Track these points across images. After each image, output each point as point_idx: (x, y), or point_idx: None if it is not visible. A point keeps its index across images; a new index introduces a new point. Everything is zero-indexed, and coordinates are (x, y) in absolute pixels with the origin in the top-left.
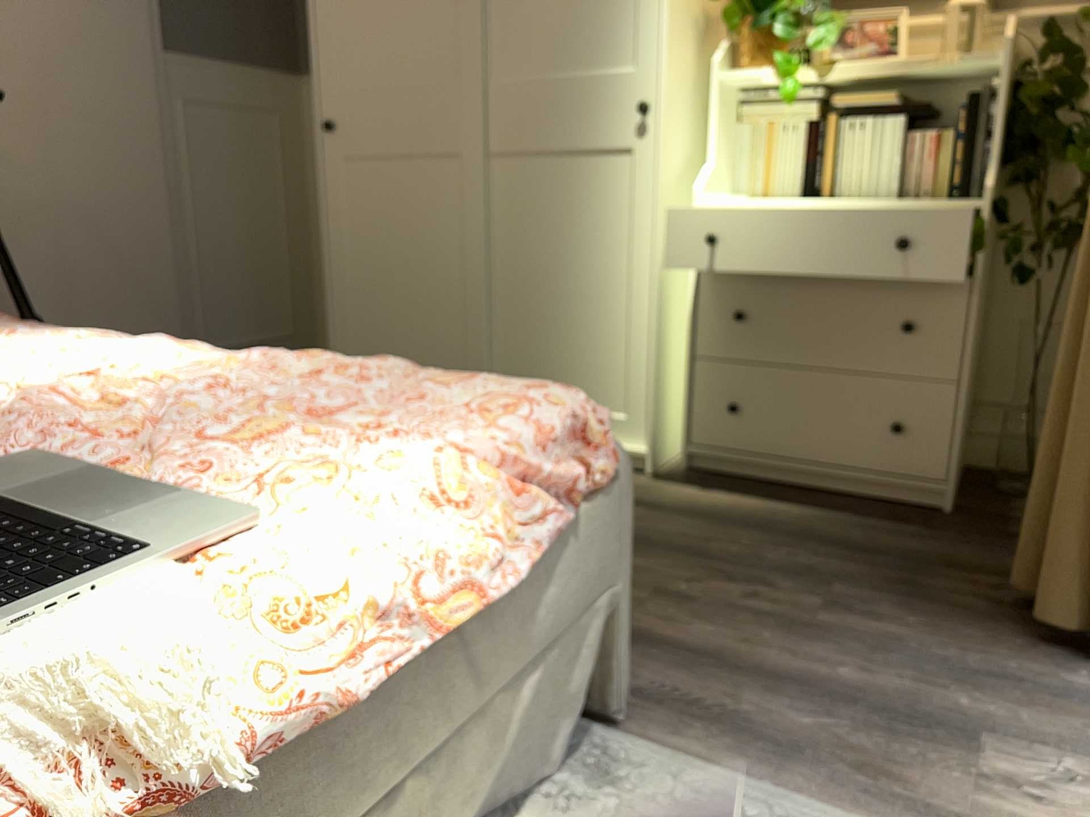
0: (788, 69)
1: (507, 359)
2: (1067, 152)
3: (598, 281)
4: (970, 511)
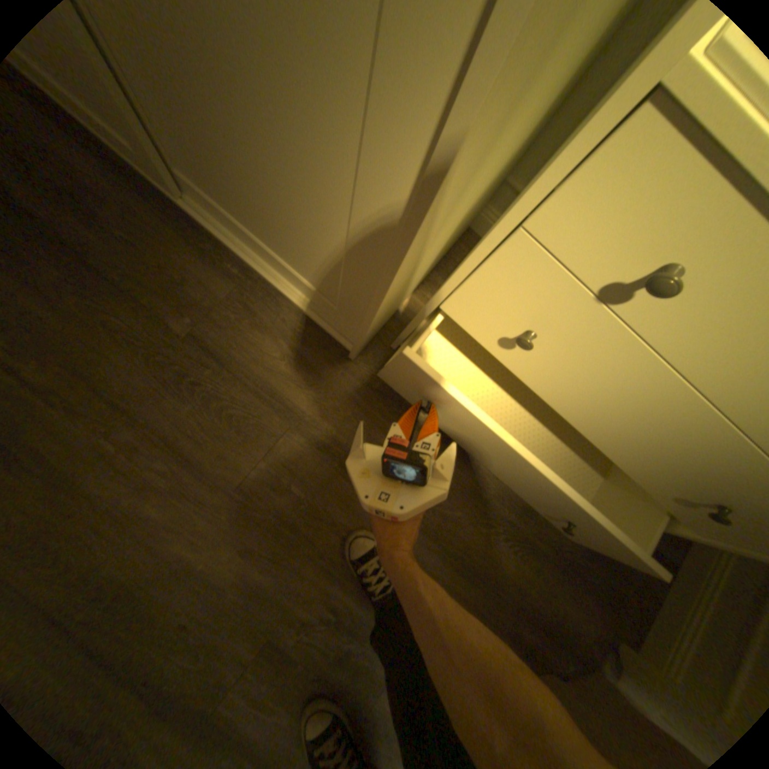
0: None
1: (168, 136)
2: None
3: (287, 131)
4: None
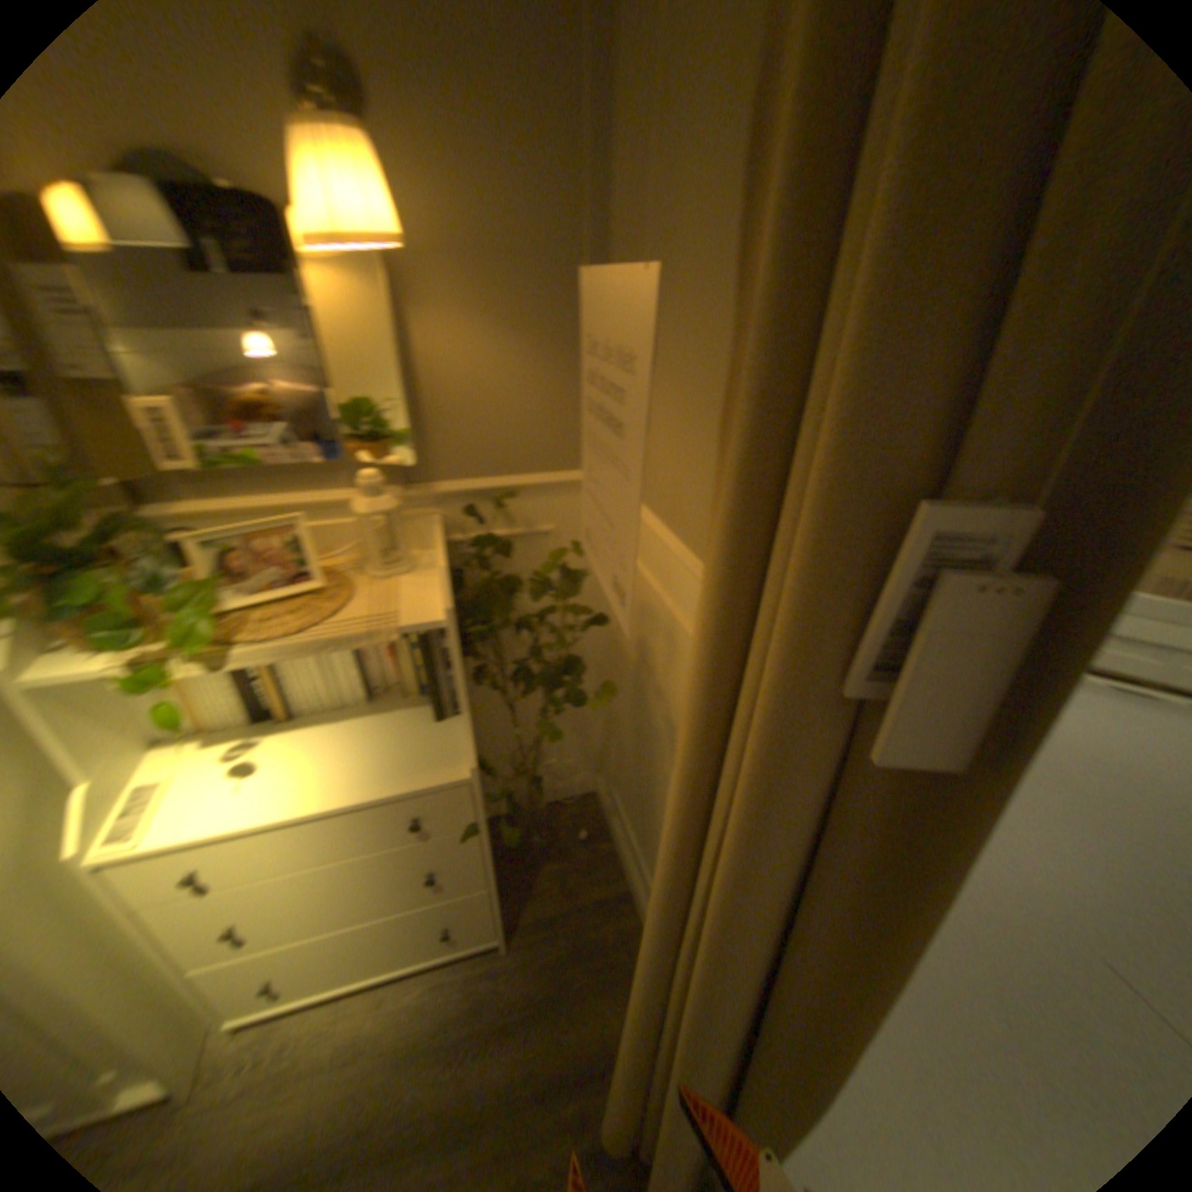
0: (143, 683)
1: None
2: (504, 615)
3: None
4: (512, 929)
